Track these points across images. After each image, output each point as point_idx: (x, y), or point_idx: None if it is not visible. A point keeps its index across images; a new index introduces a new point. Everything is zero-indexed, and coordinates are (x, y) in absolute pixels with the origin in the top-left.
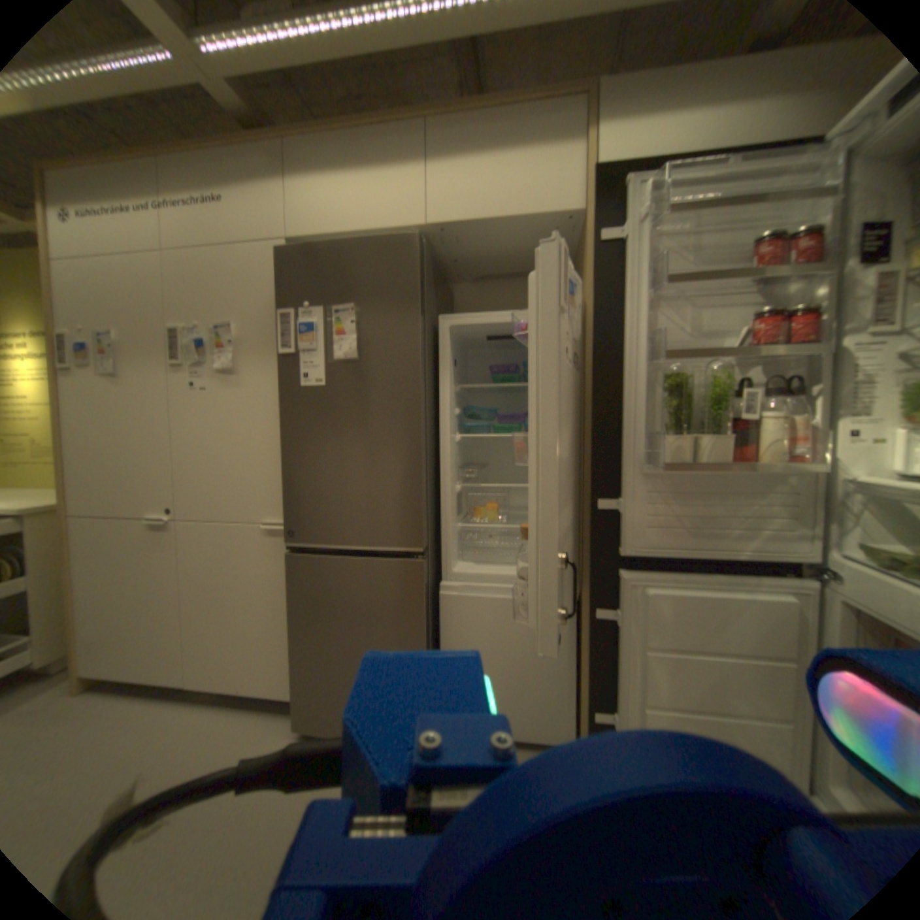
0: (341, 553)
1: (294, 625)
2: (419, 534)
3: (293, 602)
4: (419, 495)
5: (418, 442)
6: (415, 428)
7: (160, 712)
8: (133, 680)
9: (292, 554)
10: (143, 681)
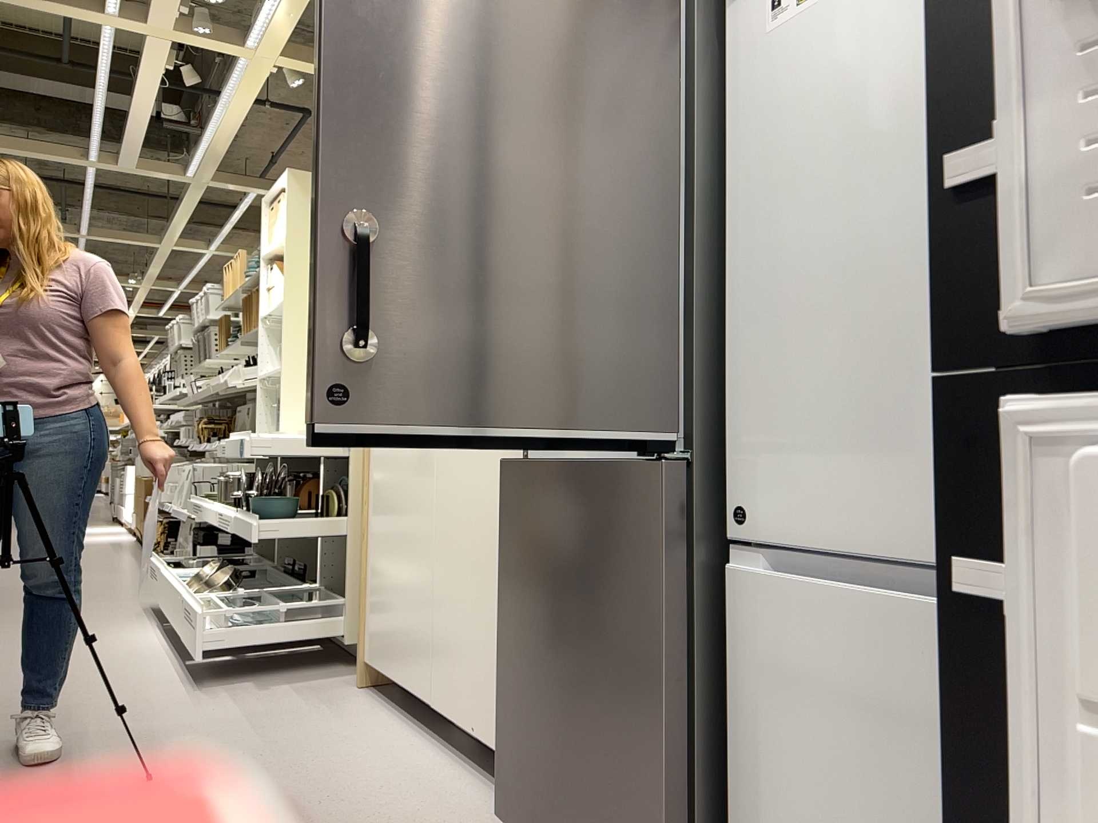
0: (569, 464)
1: (504, 602)
2: (662, 402)
3: (505, 555)
4: (662, 309)
5: (662, 186)
6: (657, 158)
7: (406, 734)
8: (397, 678)
9: (508, 463)
10: (403, 682)
